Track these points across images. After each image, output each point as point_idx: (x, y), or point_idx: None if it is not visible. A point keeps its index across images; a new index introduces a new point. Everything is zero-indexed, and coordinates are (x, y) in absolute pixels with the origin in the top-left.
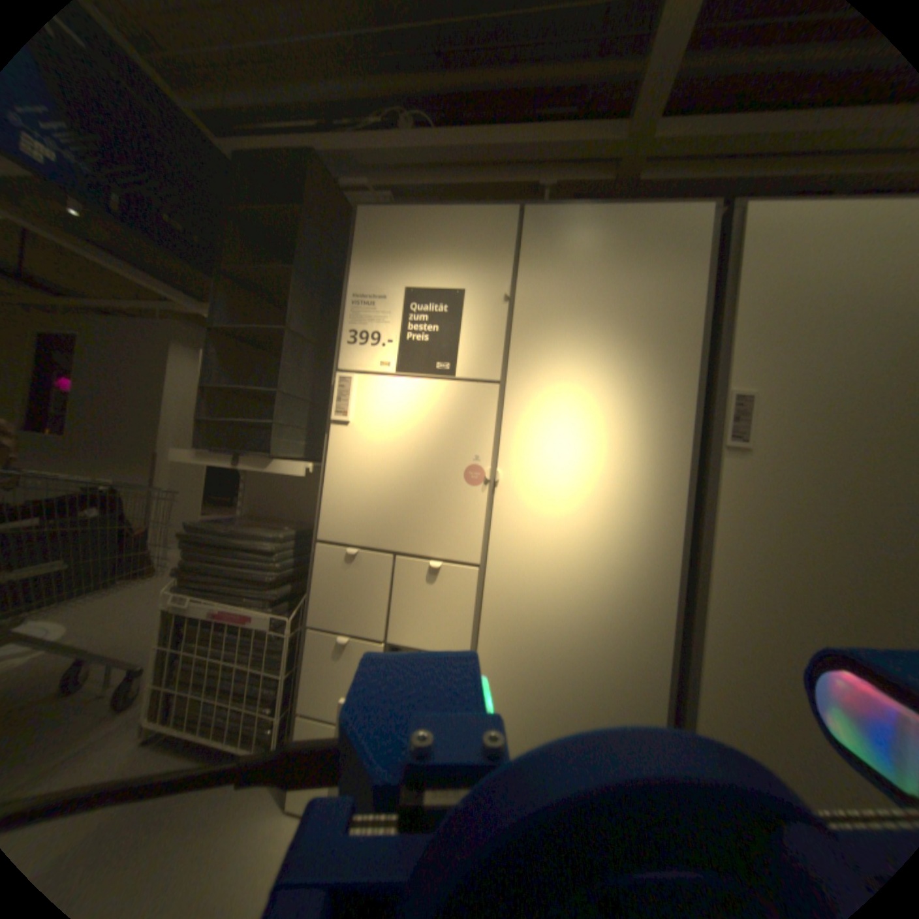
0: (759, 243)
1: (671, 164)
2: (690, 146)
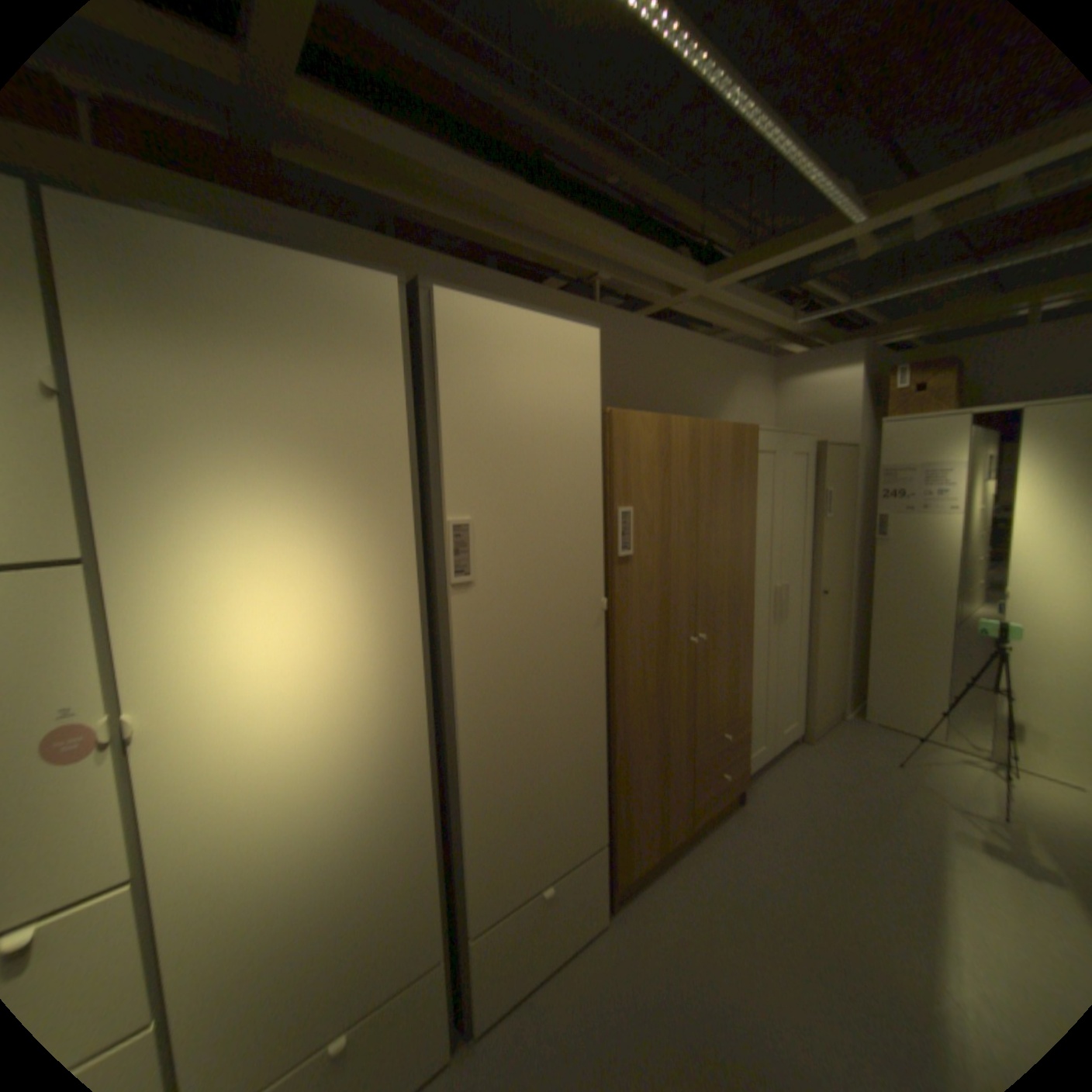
0: (452, 341)
1: (318, 147)
2: (343, 140)
